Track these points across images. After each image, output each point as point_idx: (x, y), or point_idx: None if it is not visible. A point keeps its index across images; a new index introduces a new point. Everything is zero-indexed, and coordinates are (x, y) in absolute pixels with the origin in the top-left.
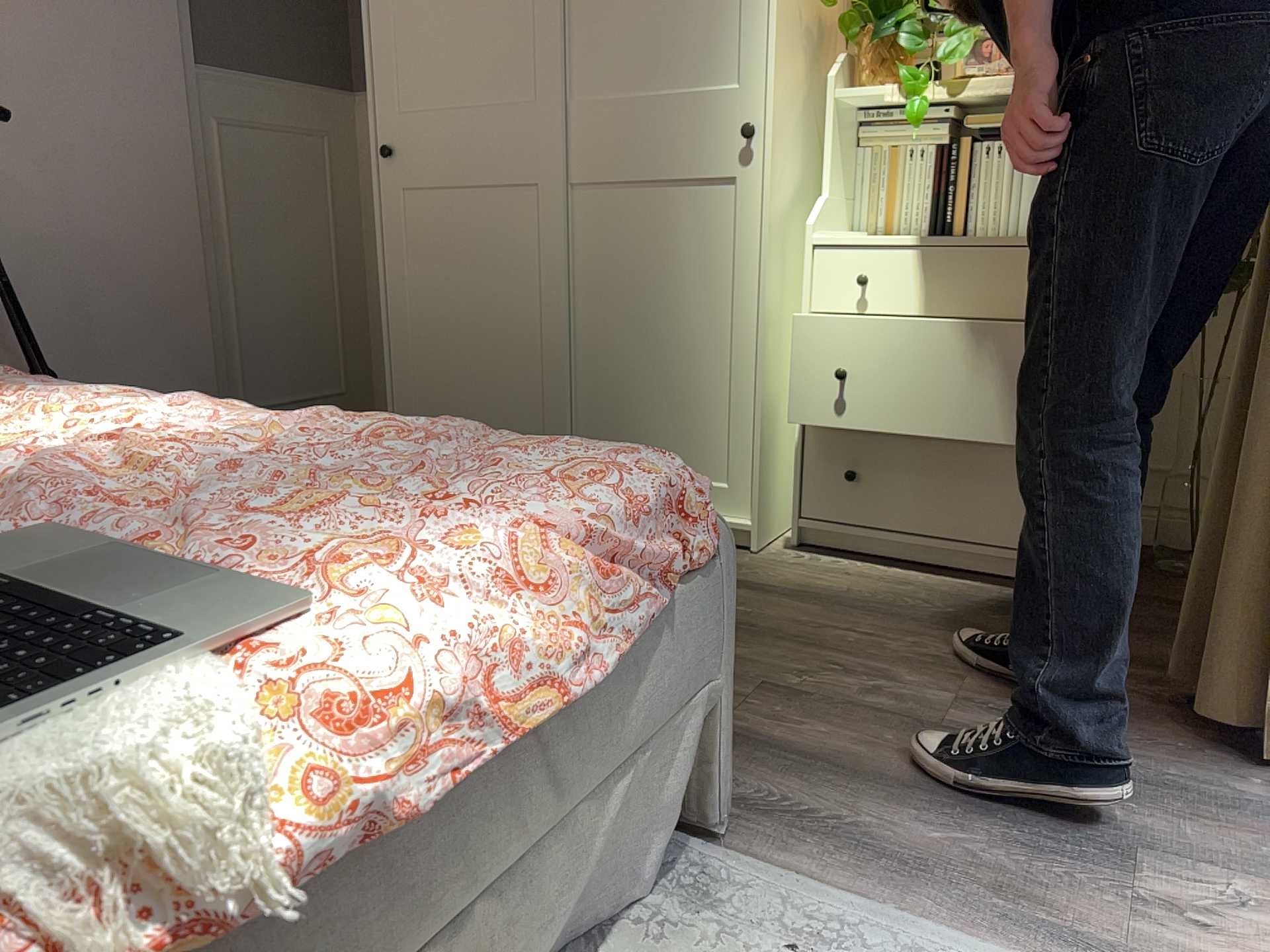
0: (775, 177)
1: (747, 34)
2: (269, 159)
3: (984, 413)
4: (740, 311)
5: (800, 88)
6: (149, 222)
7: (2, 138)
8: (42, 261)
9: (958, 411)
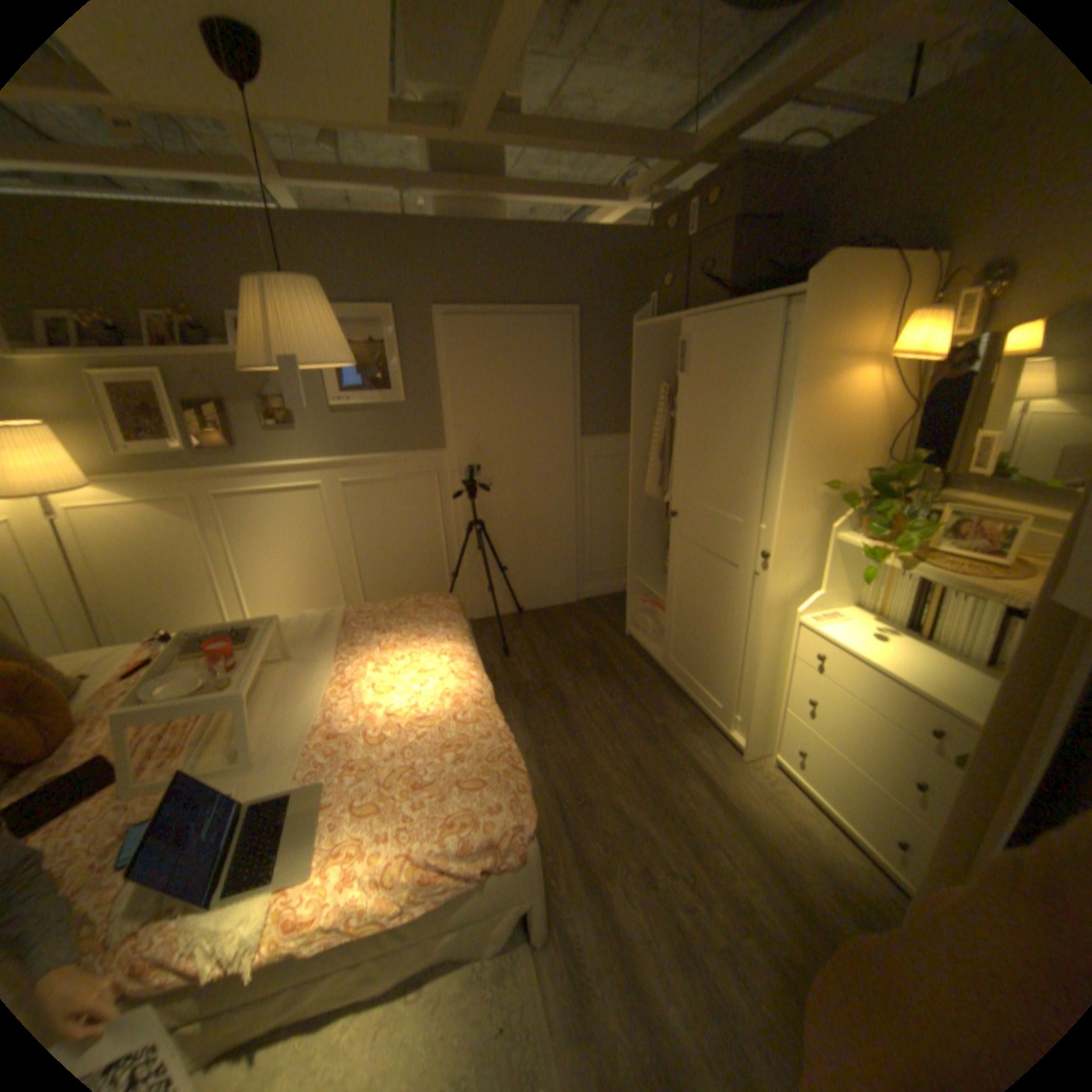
0: (777, 583)
1: (773, 502)
2: (611, 469)
3: (879, 772)
4: (754, 641)
5: (813, 529)
6: (551, 505)
7: (499, 482)
8: (509, 524)
9: (864, 760)
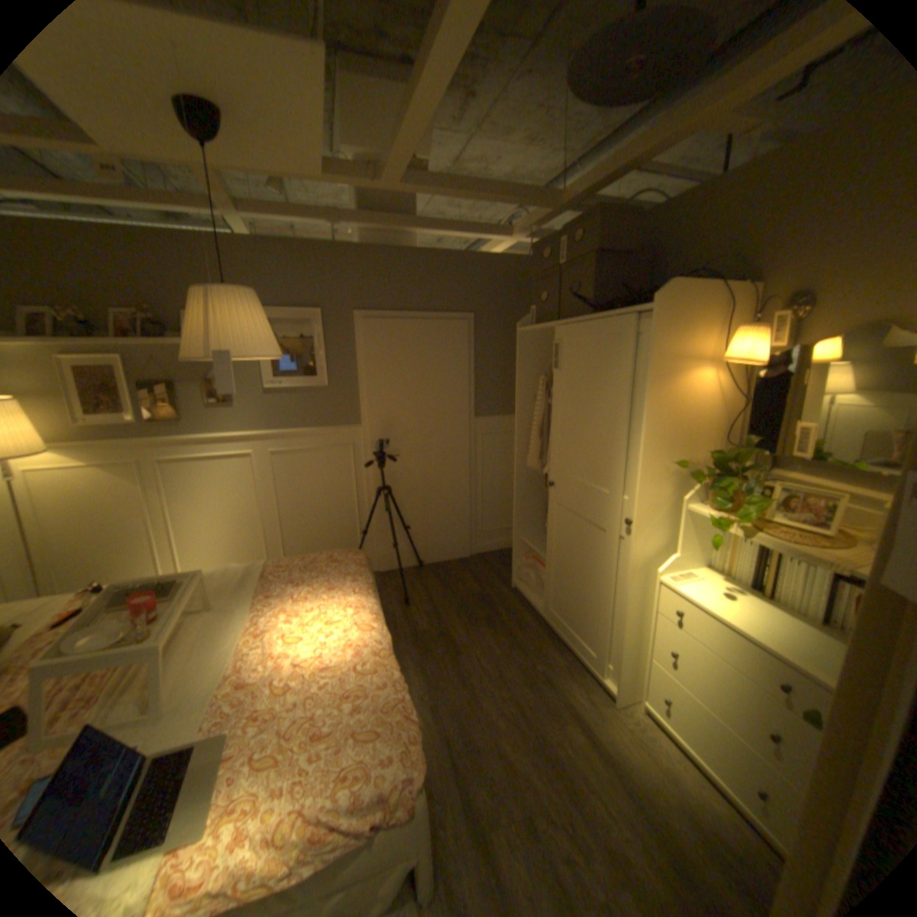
0: (639, 547)
1: (633, 477)
2: (499, 444)
3: (736, 722)
4: (621, 597)
5: (667, 501)
6: (449, 473)
7: (404, 454)
8: (412, 489)
9: (722, 710)
